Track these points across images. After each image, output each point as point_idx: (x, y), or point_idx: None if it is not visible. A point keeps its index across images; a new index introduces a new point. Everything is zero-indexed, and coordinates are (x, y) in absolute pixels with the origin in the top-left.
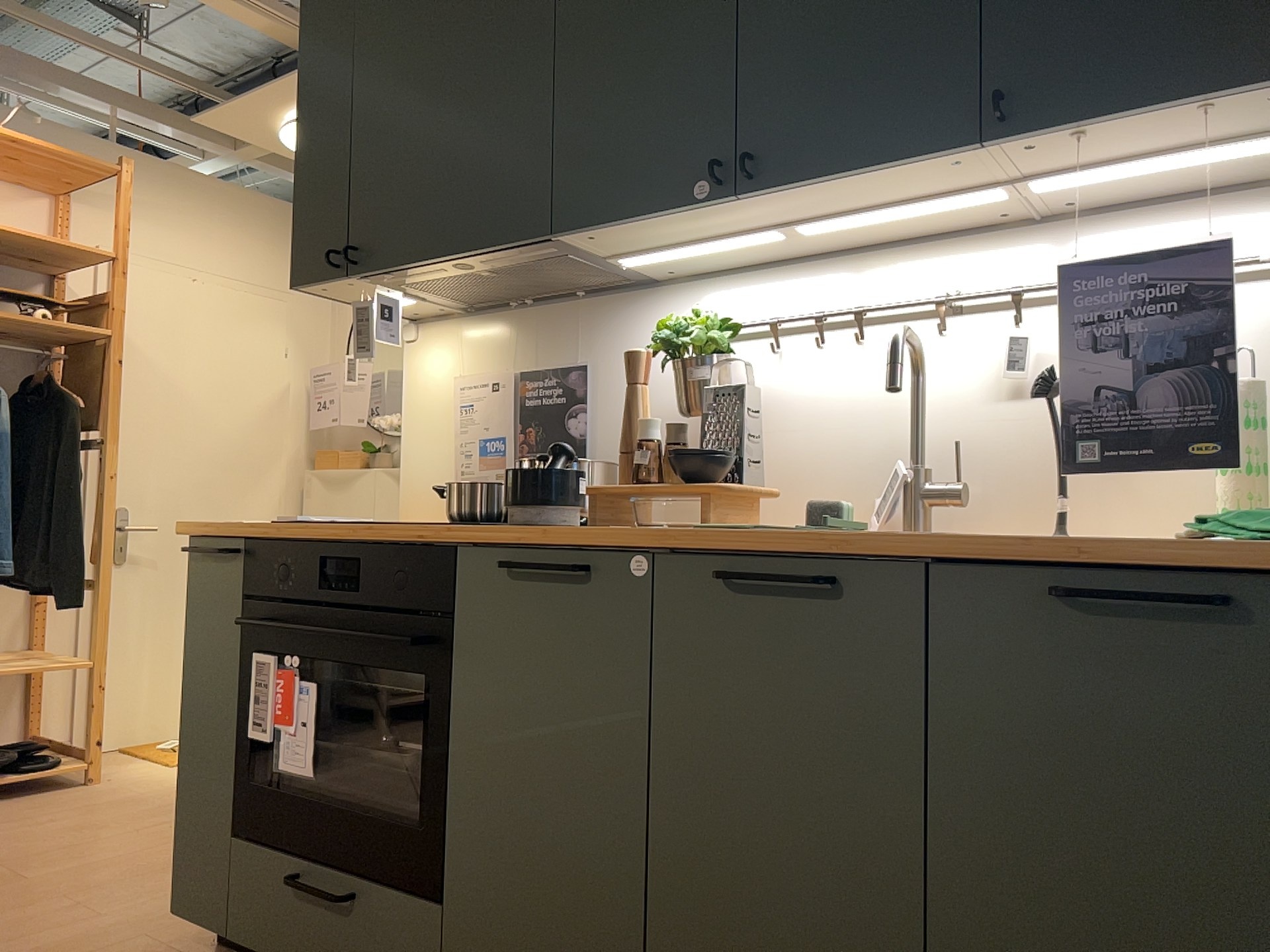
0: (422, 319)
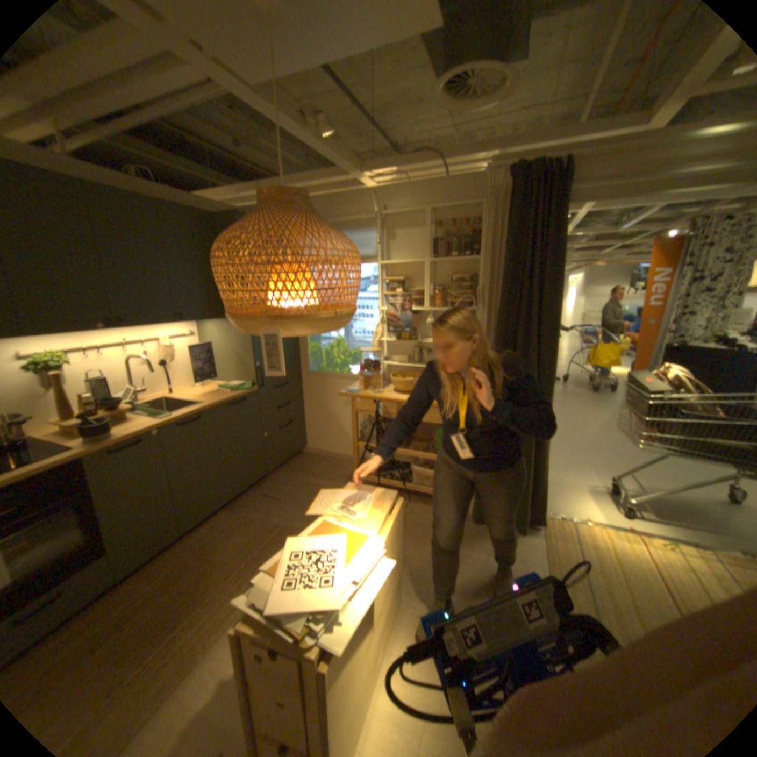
0: None
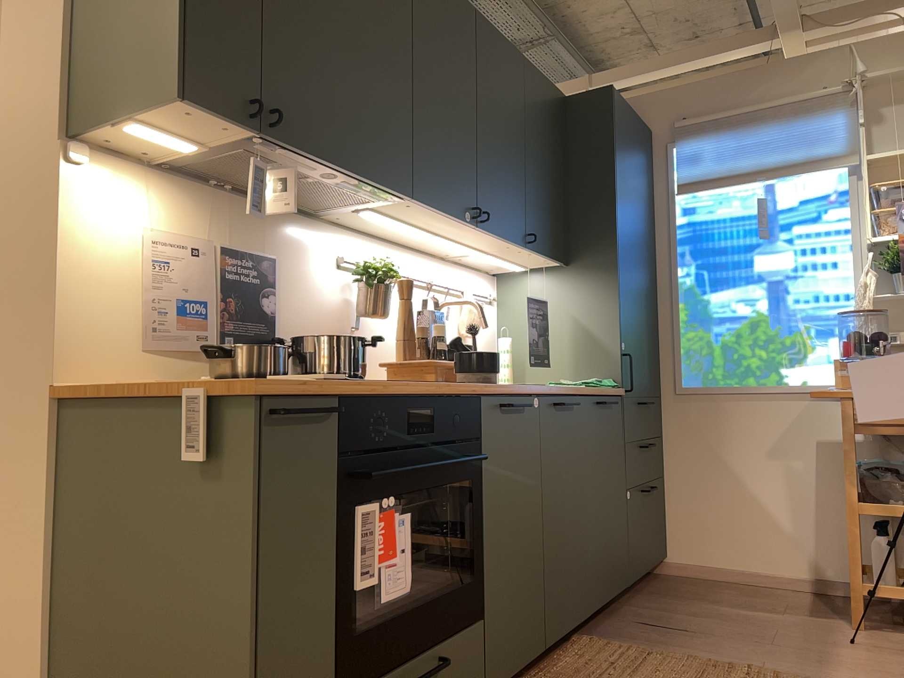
0: (87, 143)
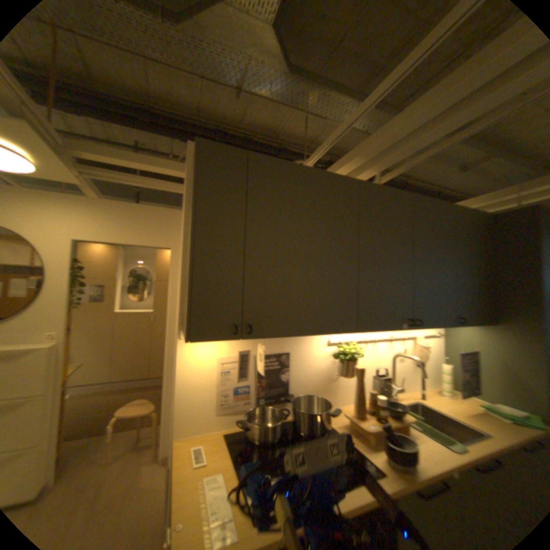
0: None
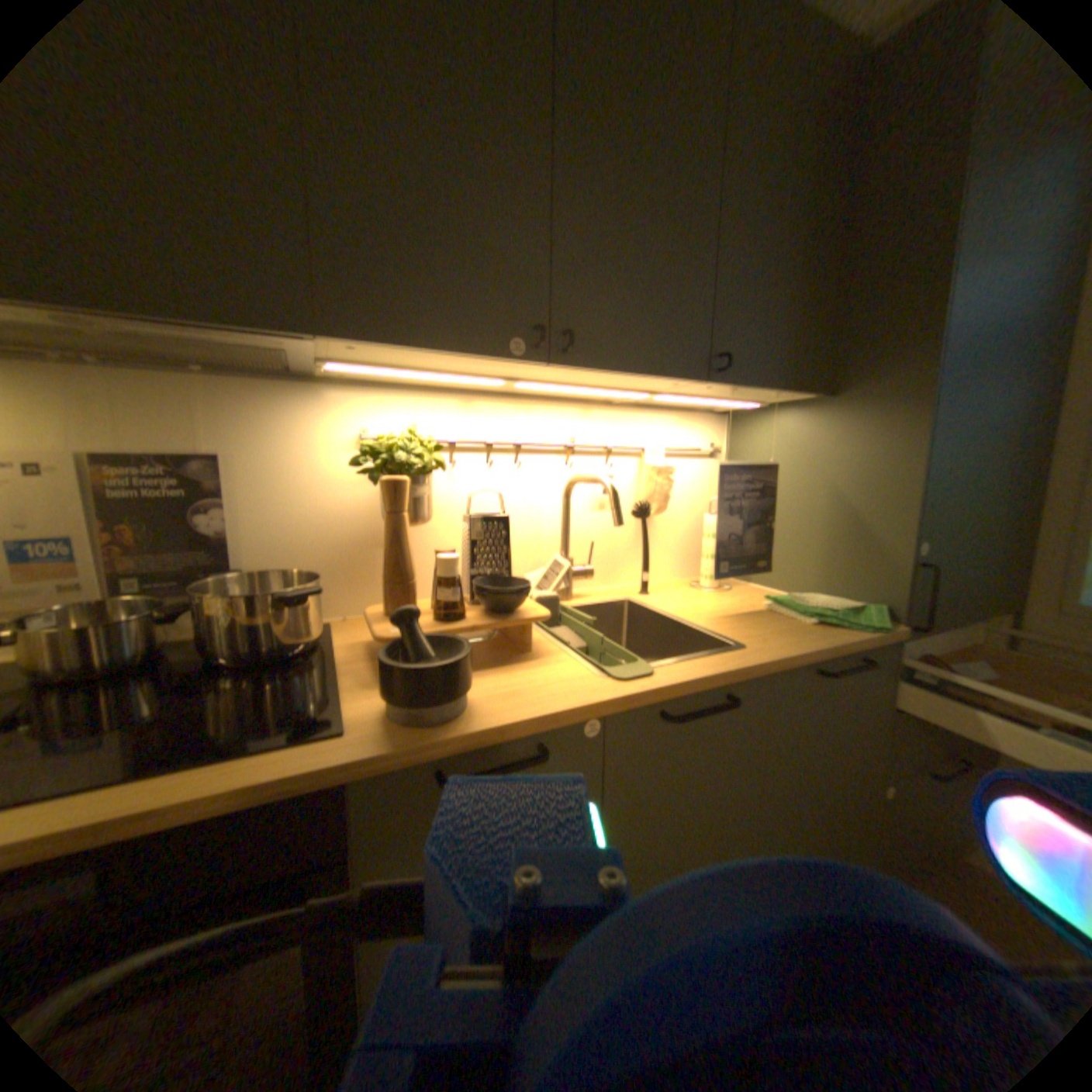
0: None
